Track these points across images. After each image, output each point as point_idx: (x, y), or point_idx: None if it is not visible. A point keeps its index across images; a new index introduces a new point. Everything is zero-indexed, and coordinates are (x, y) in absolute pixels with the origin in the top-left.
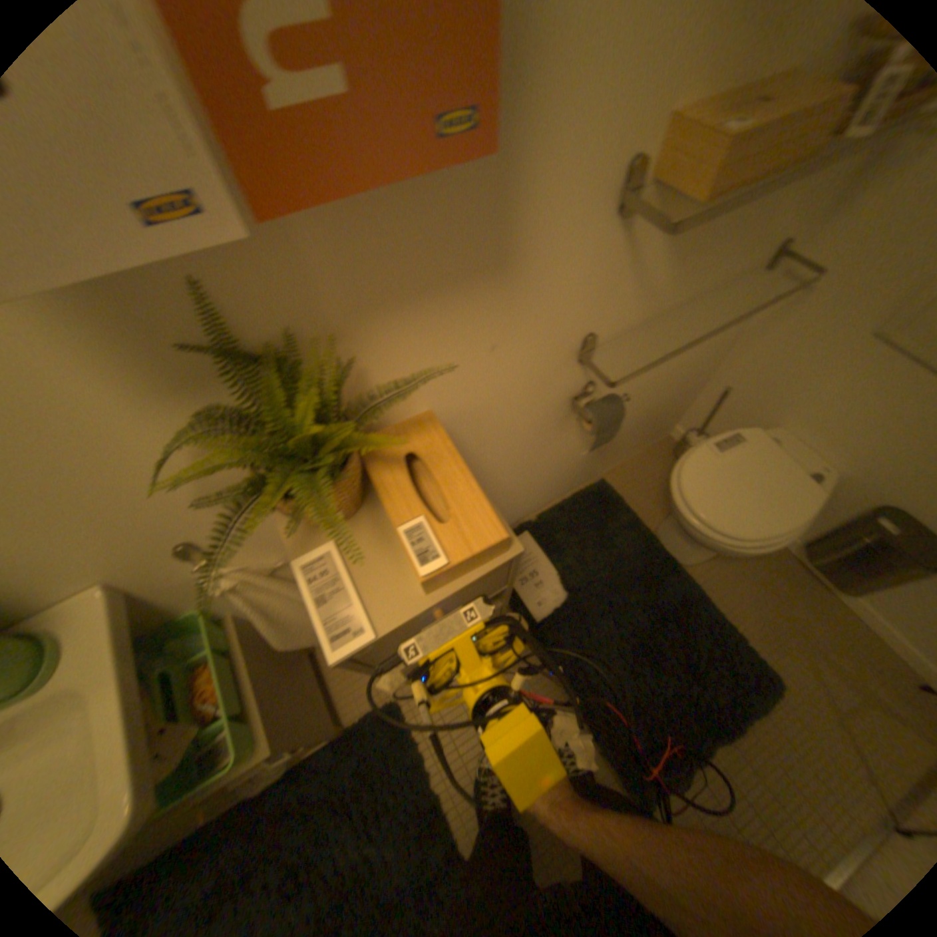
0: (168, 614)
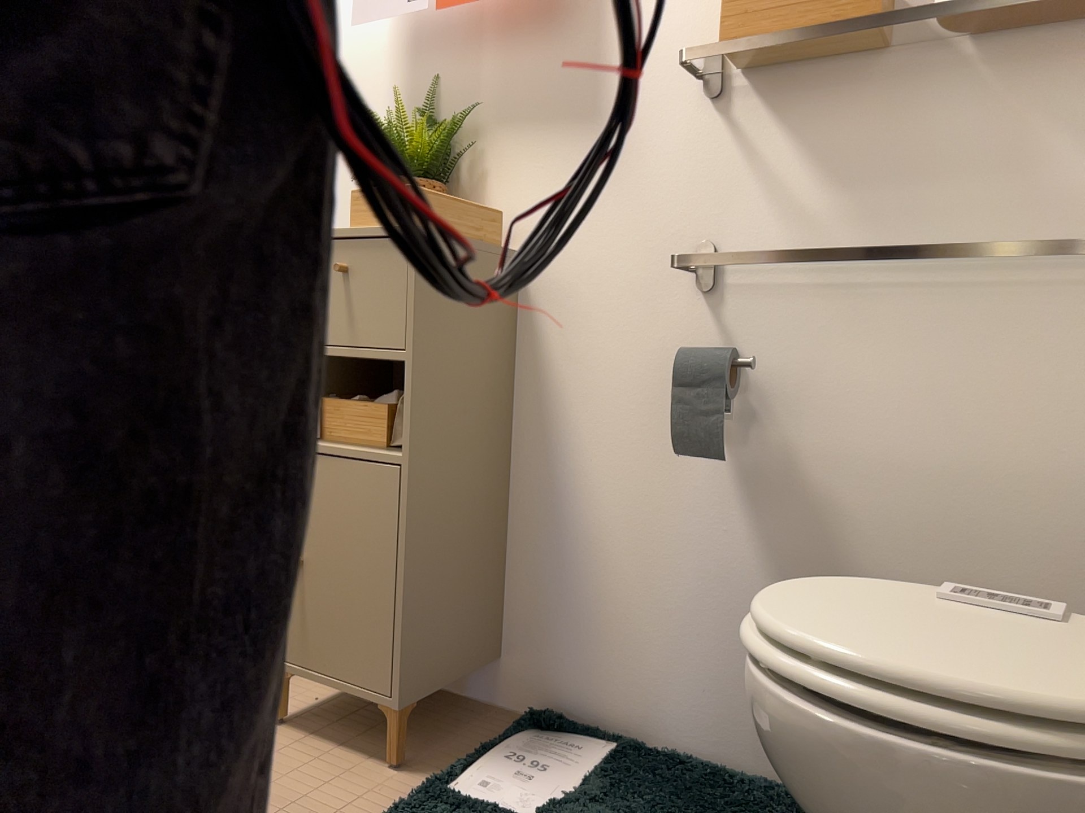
0: None
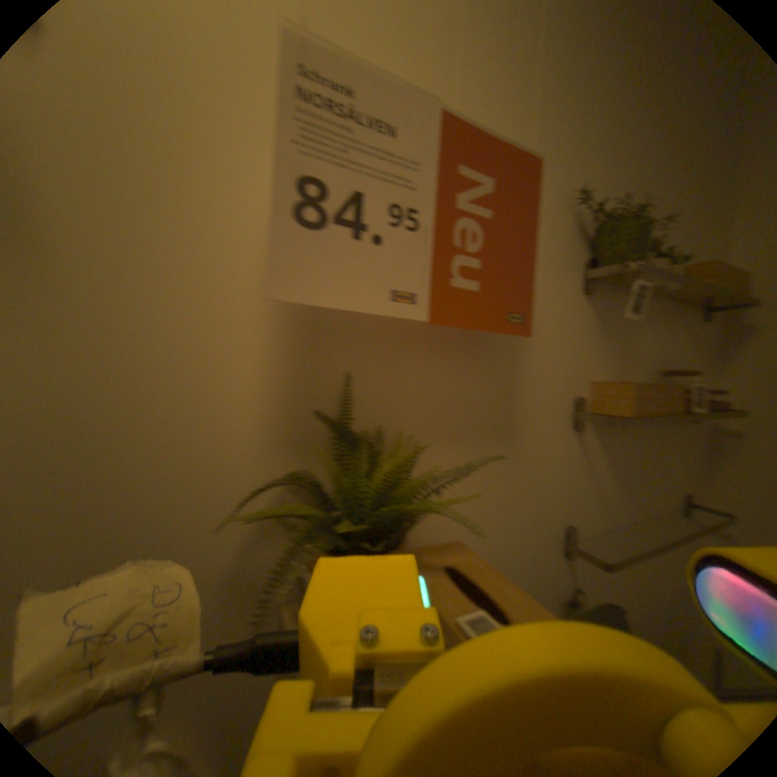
0: None
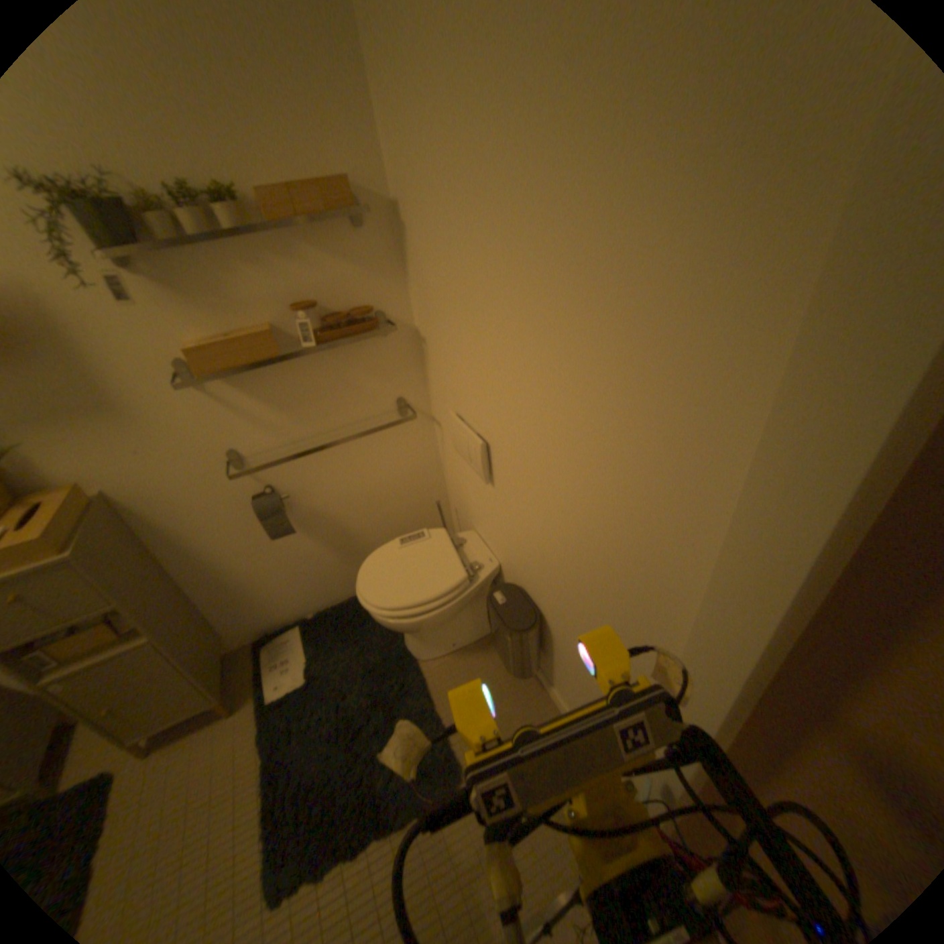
0: None
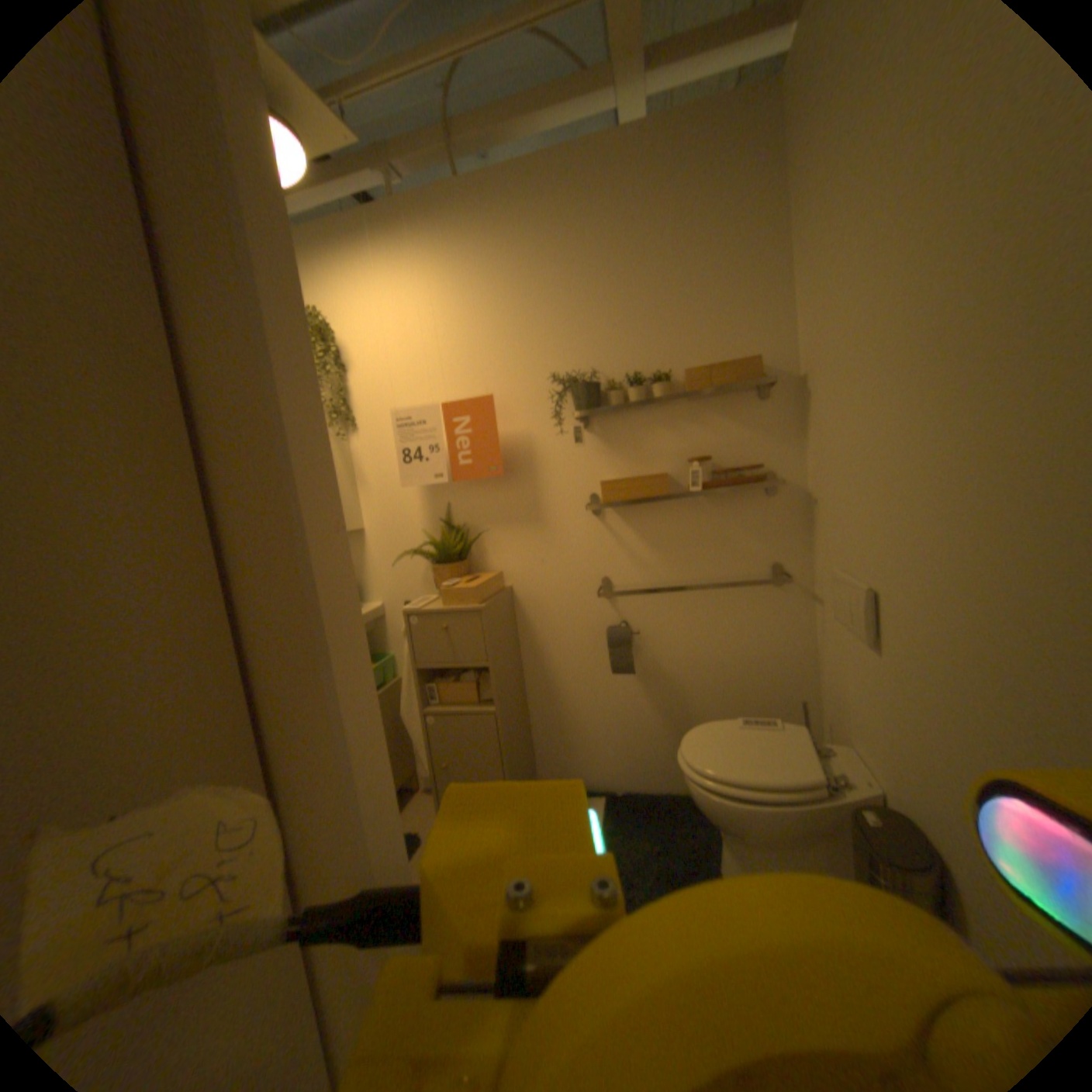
0: (386, 647)
